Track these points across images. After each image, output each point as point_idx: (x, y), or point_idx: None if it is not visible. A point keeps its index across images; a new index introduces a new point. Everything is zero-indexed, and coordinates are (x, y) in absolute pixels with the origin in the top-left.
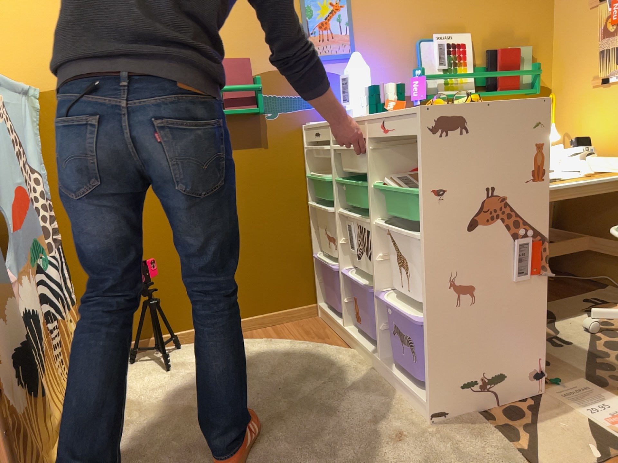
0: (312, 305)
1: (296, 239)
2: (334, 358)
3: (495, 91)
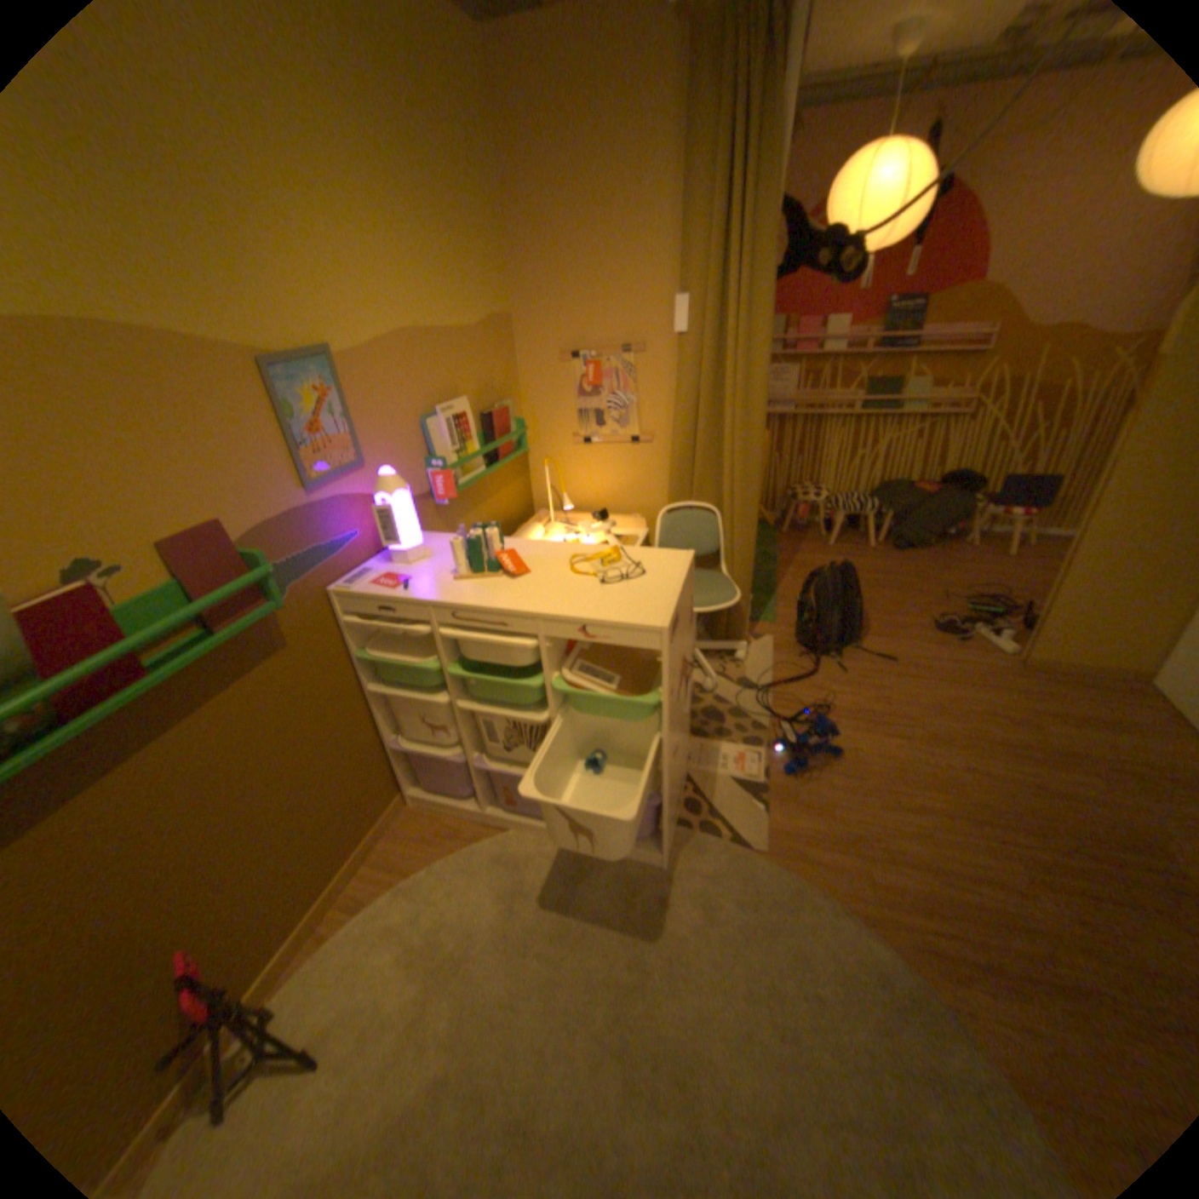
0: (395, 801)
1: (358, 742)
2: (505, 857)
3: (498, 461)
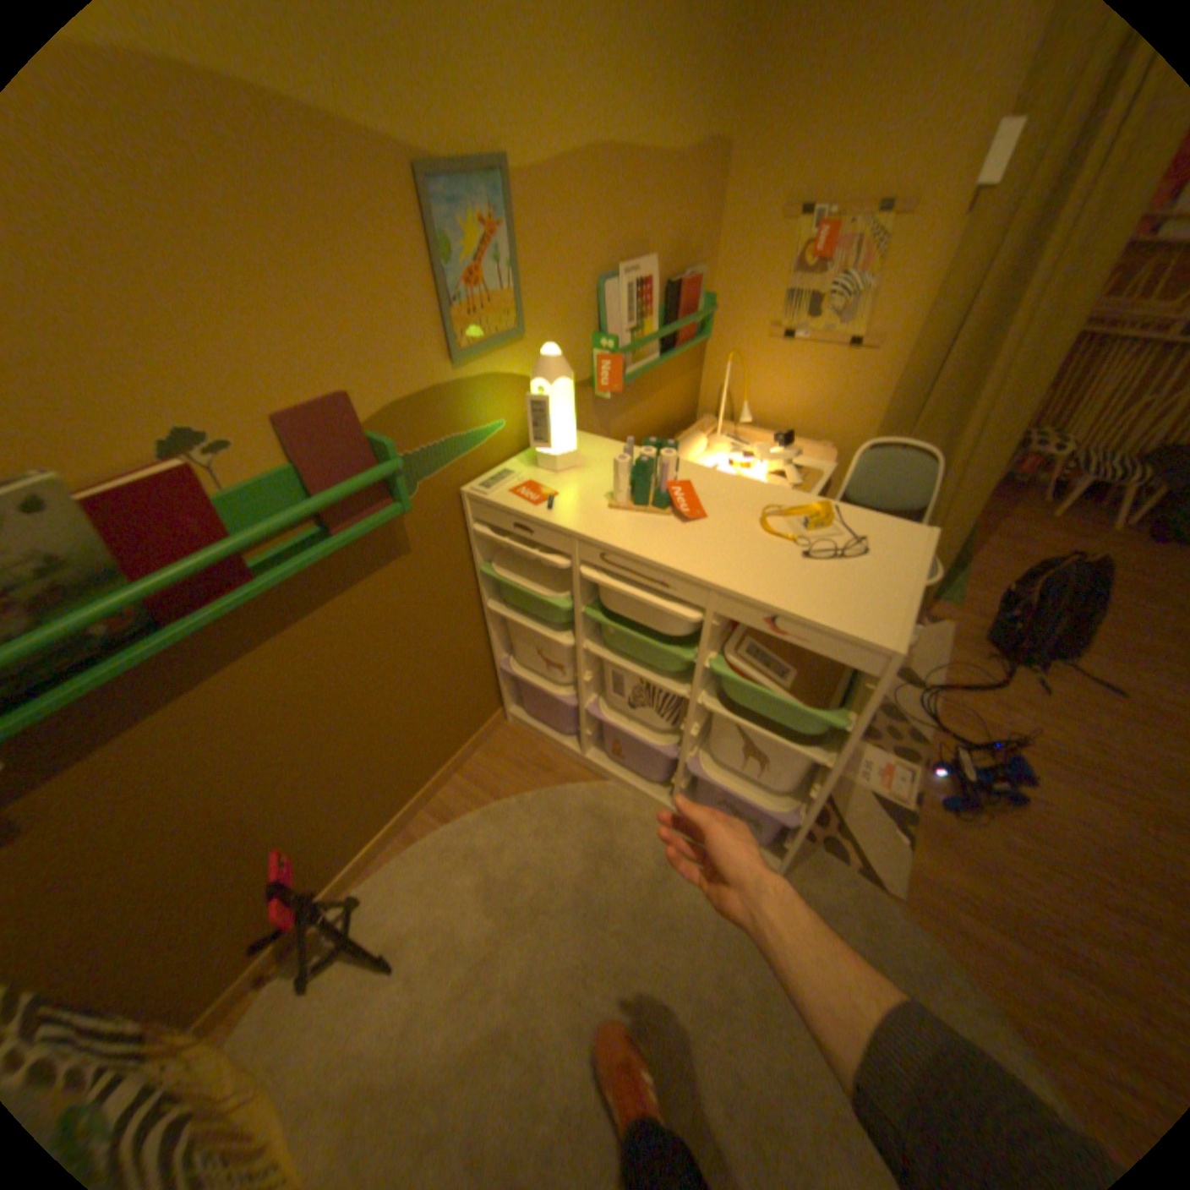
0: (497, 714)
1: (470, 655)
2: (599, 809)
3: (674, 348)
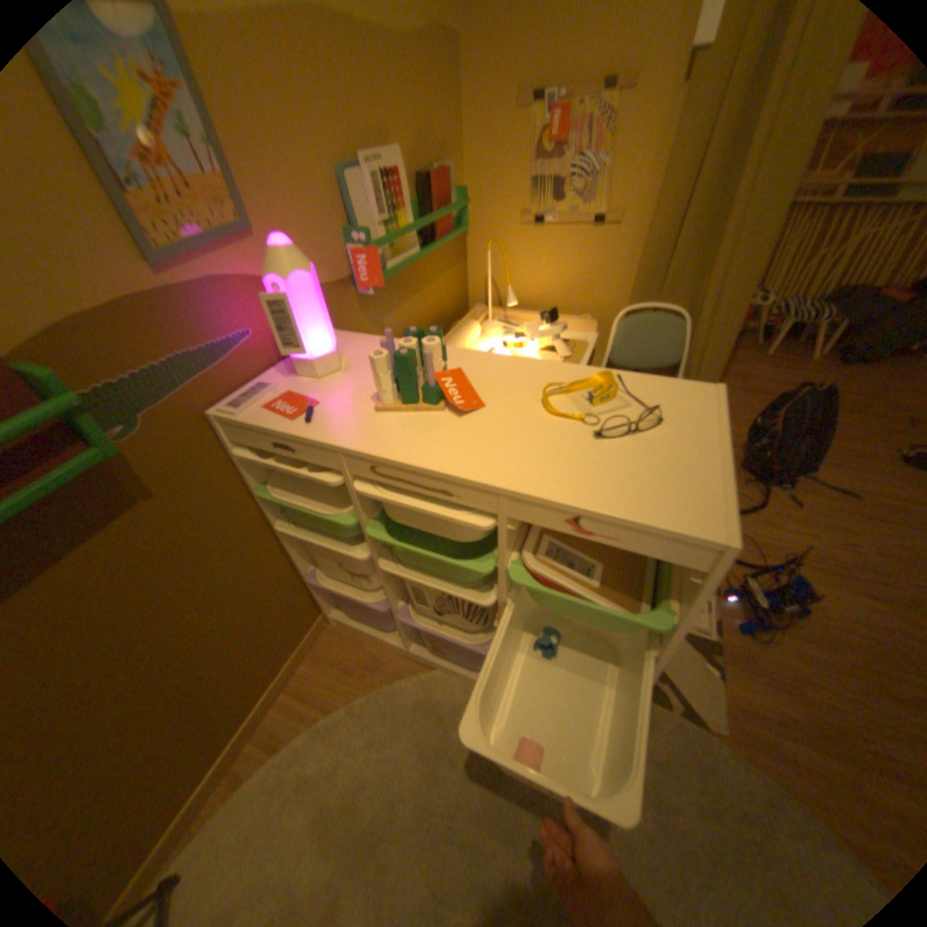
0: (317, 621)
1: (270, 578)
2: (429, 703)
3: (434, 241)
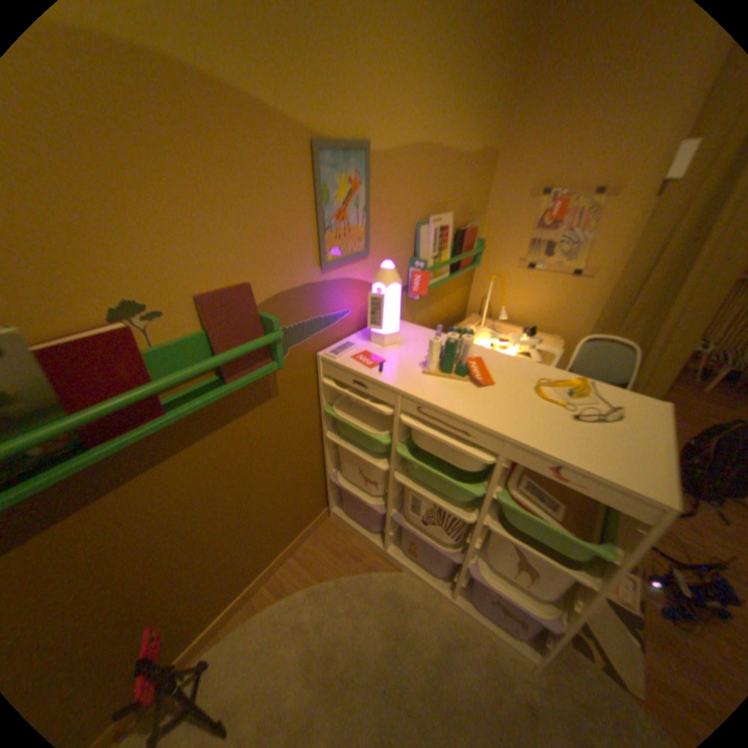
0: (323, 512)
1: (310, 470)
2: (396, 596)
3: (458, 269)
